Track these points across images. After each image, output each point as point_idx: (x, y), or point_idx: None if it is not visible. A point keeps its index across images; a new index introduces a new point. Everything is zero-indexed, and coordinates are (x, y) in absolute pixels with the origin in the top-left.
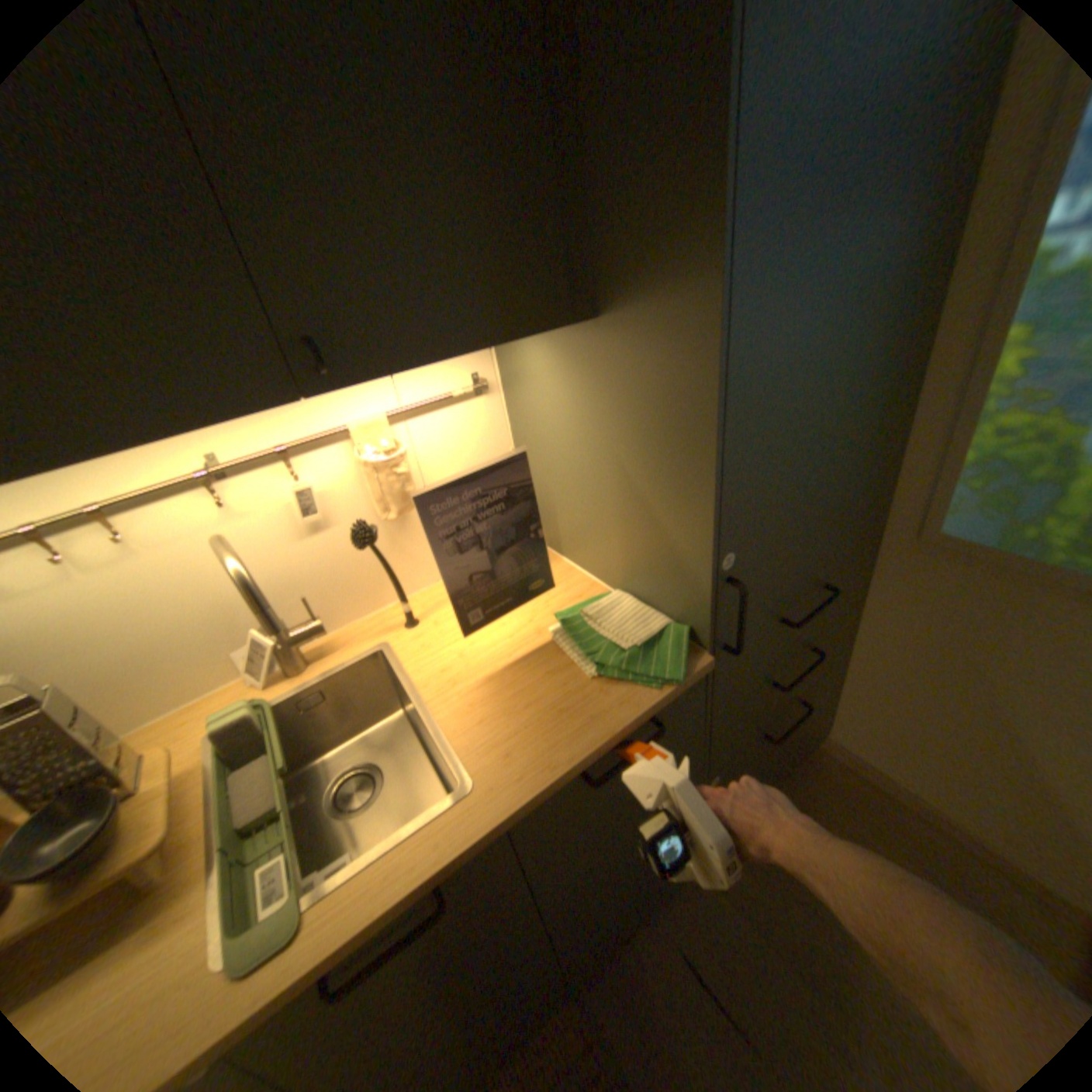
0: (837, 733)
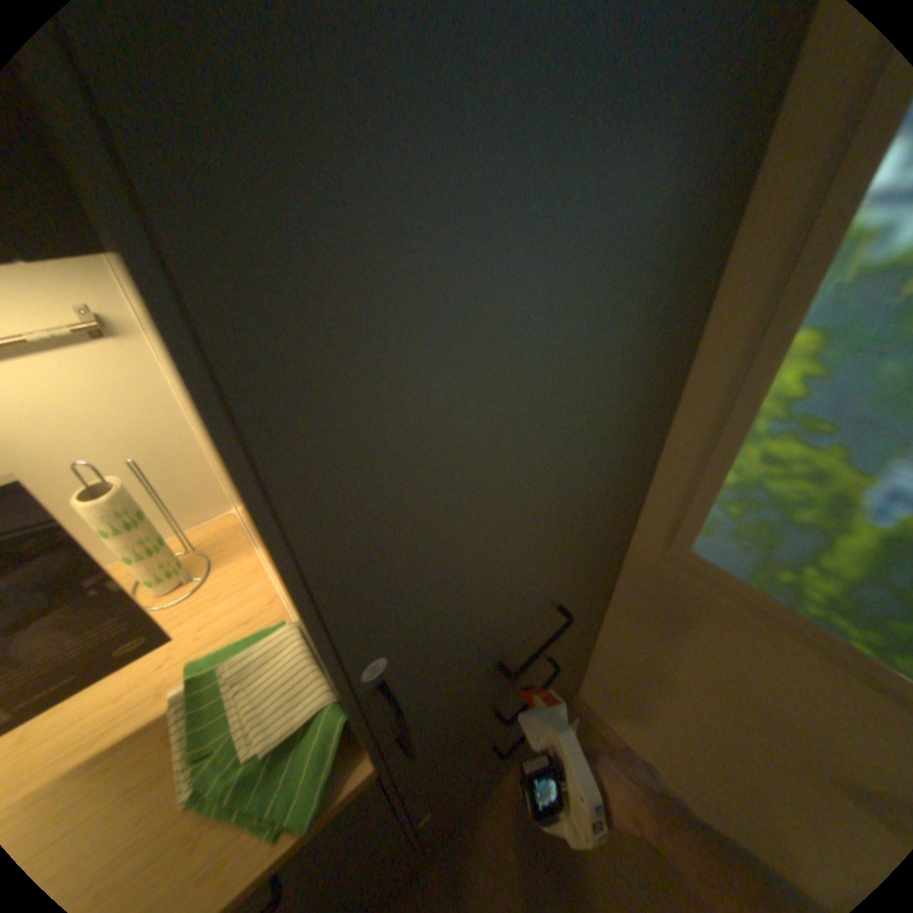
0: (584, 695)
